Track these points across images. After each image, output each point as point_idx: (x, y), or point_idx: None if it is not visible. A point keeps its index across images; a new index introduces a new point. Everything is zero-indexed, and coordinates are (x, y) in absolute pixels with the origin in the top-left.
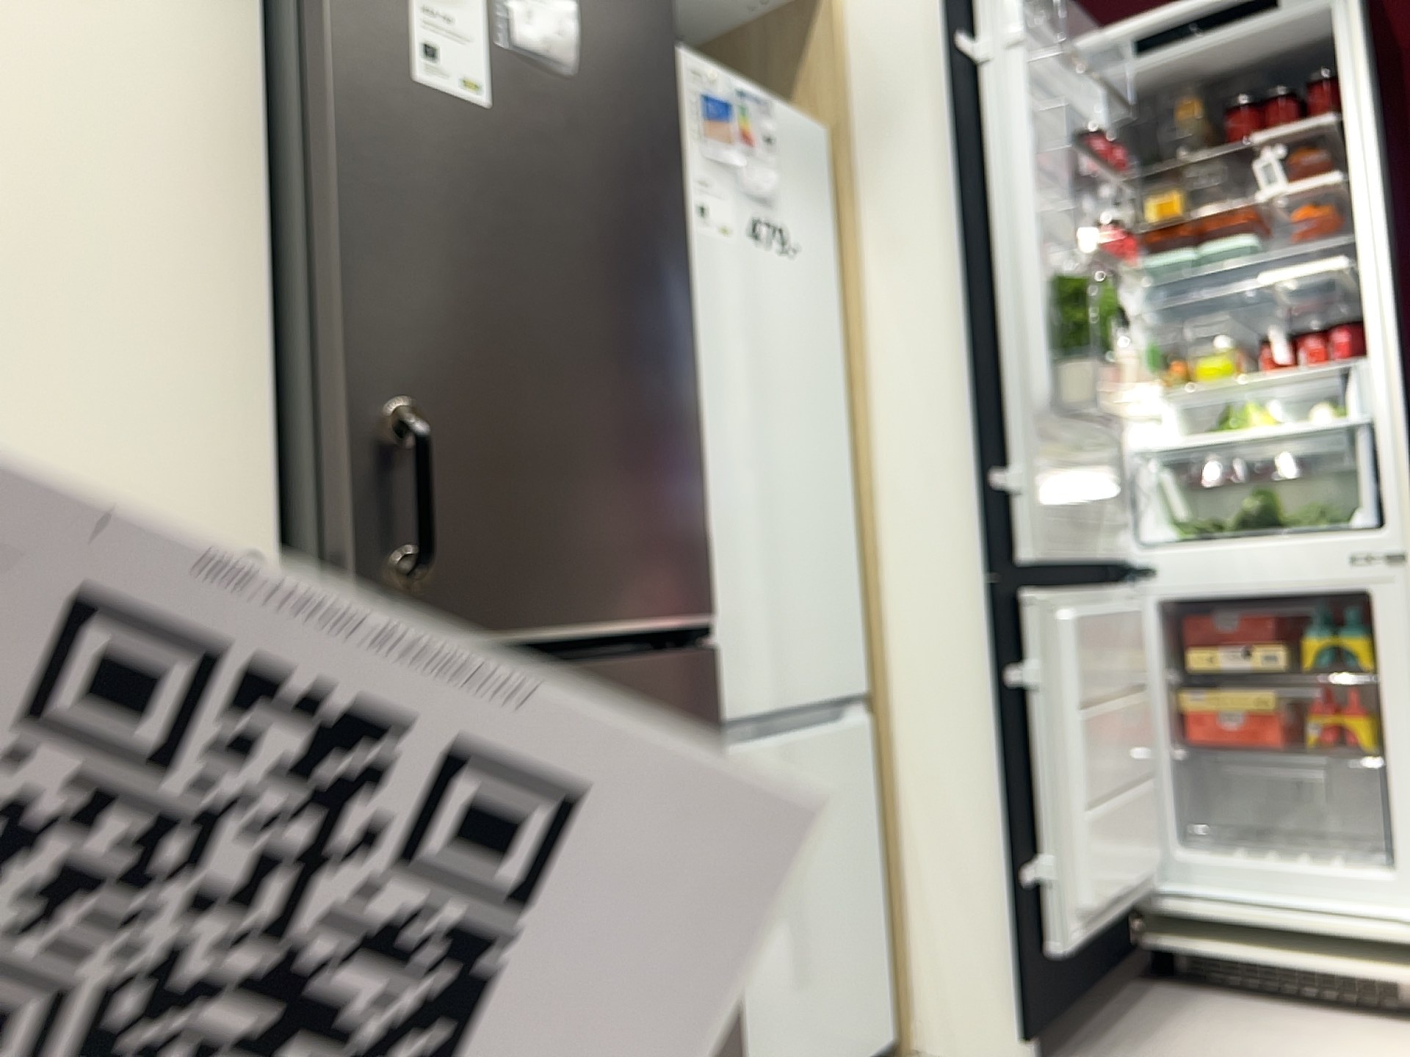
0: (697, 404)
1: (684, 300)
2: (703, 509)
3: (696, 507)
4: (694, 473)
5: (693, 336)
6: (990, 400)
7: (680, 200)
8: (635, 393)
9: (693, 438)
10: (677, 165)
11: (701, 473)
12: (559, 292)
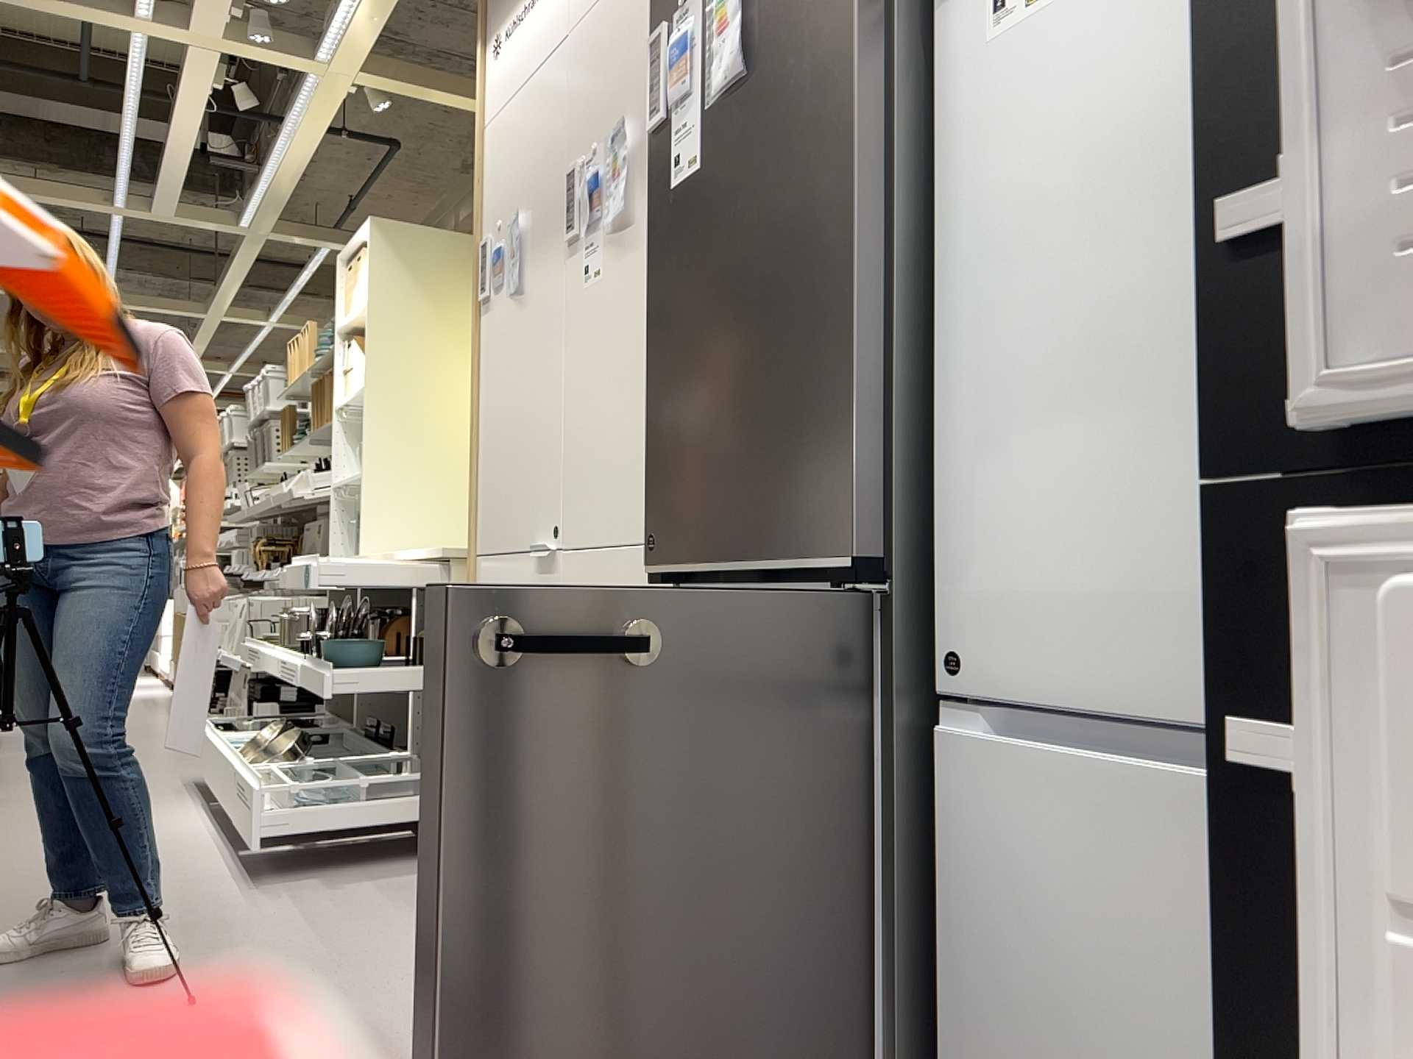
0: (853, 318)
1: (845, 203)
2: (852, 438)
3: (844, 439)
4: (844, 399)
5: (853, 240)
6: (1265, 6)
7: (847, 88)
8: (786, 340)
9: (844, 360)
10: (847, 50)
11: (852, 398)
12: (734, 281)
